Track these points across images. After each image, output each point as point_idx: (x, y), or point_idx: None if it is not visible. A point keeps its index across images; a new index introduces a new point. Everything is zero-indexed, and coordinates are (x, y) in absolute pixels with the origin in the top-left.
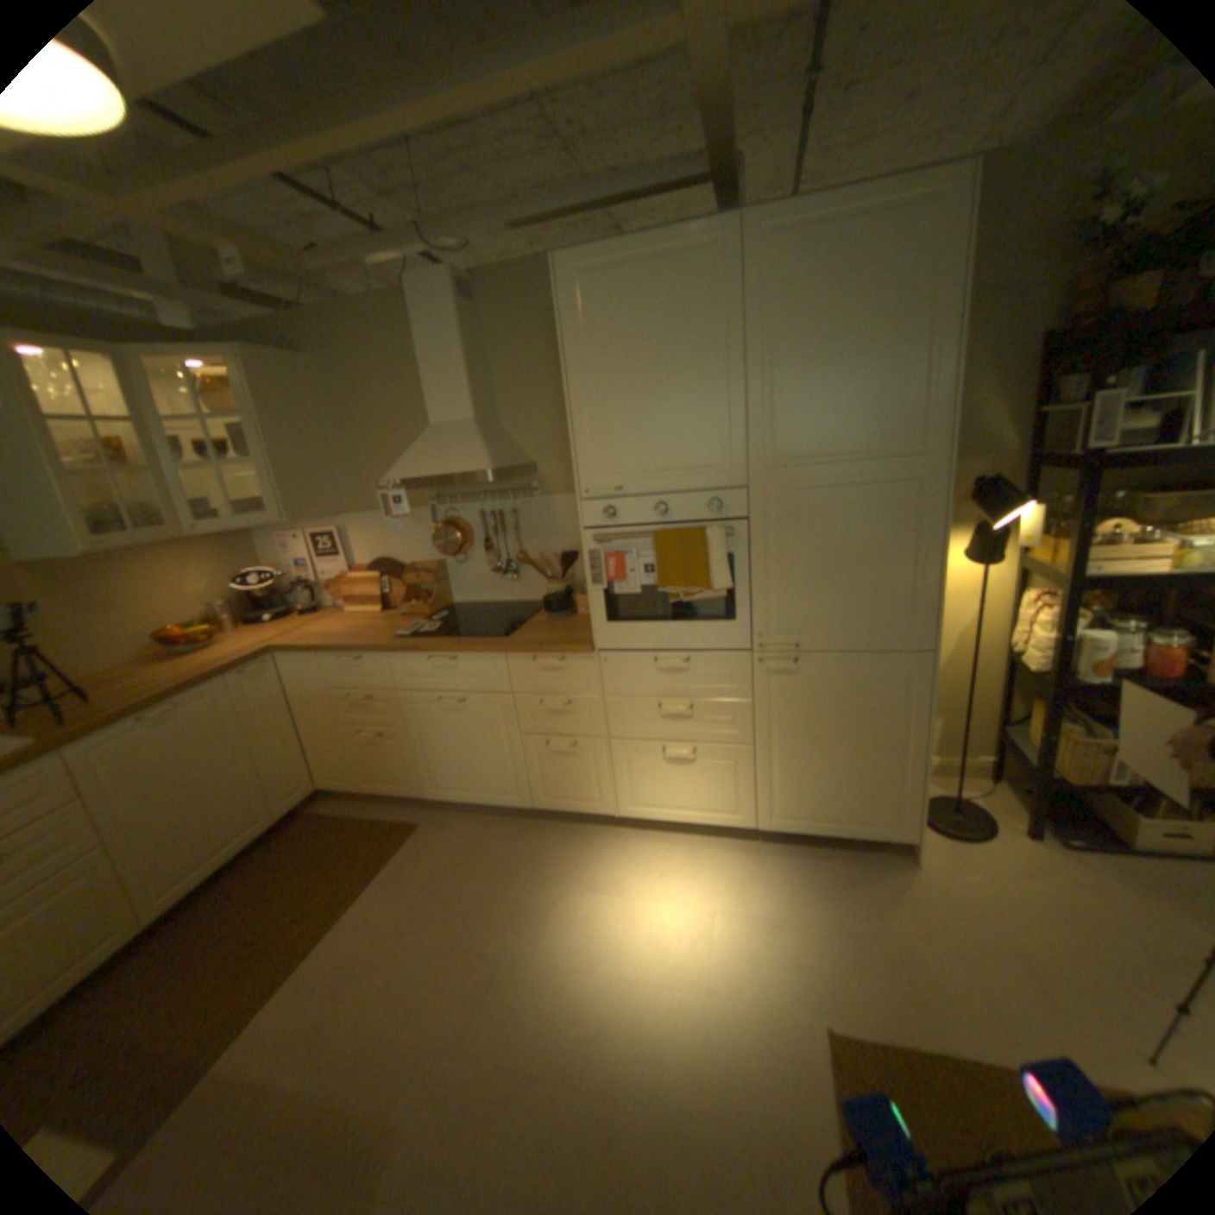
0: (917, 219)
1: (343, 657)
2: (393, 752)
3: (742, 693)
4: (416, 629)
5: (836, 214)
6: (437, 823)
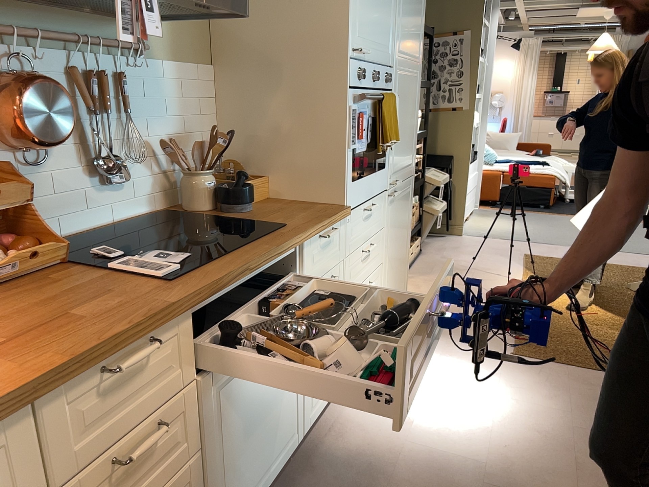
0: None
1: (122, 354)
2: None
3: (383, 223)
4: (155, 261)
5: None
6: None
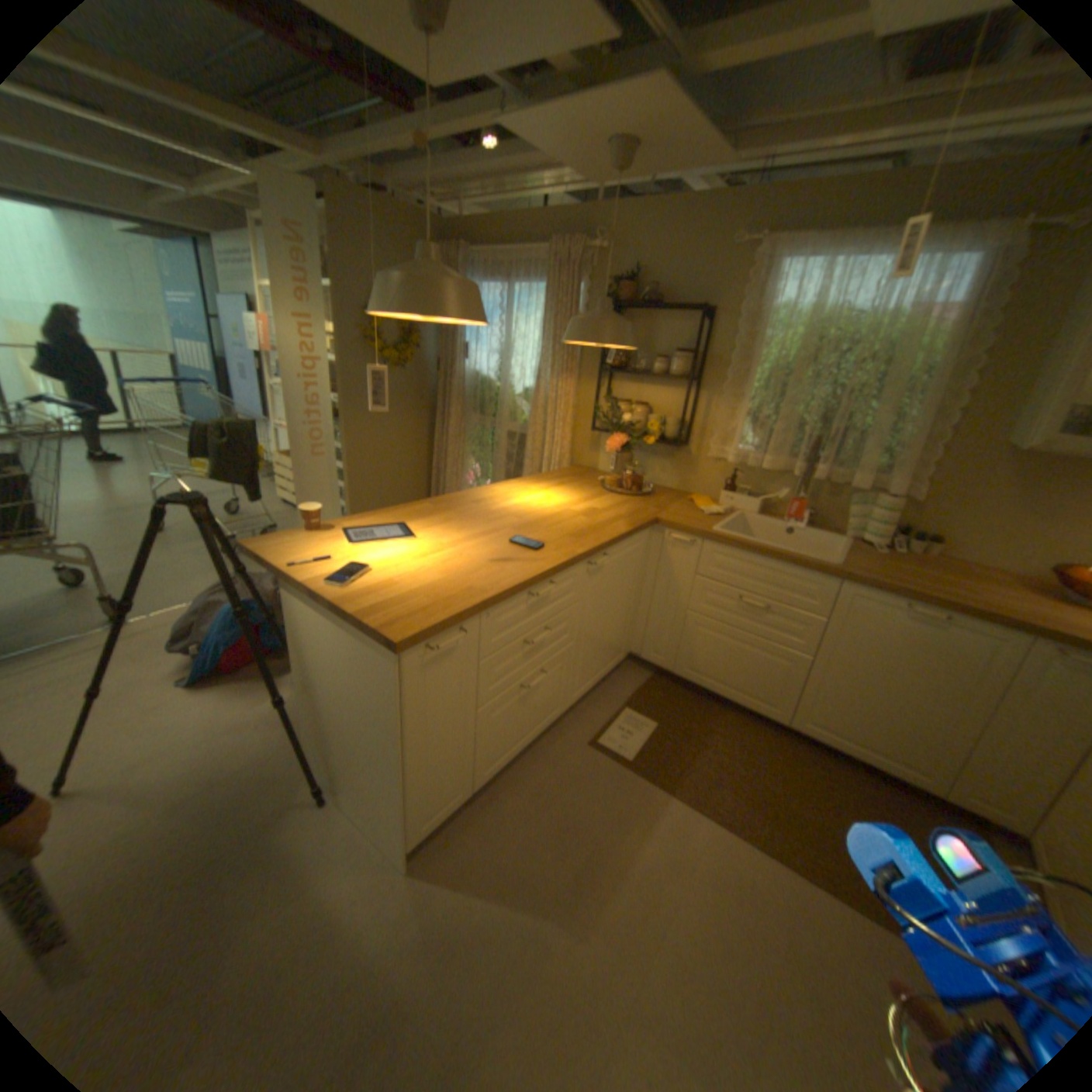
0: None
1: None
2: None
3: None
4: None
5: None
6: None
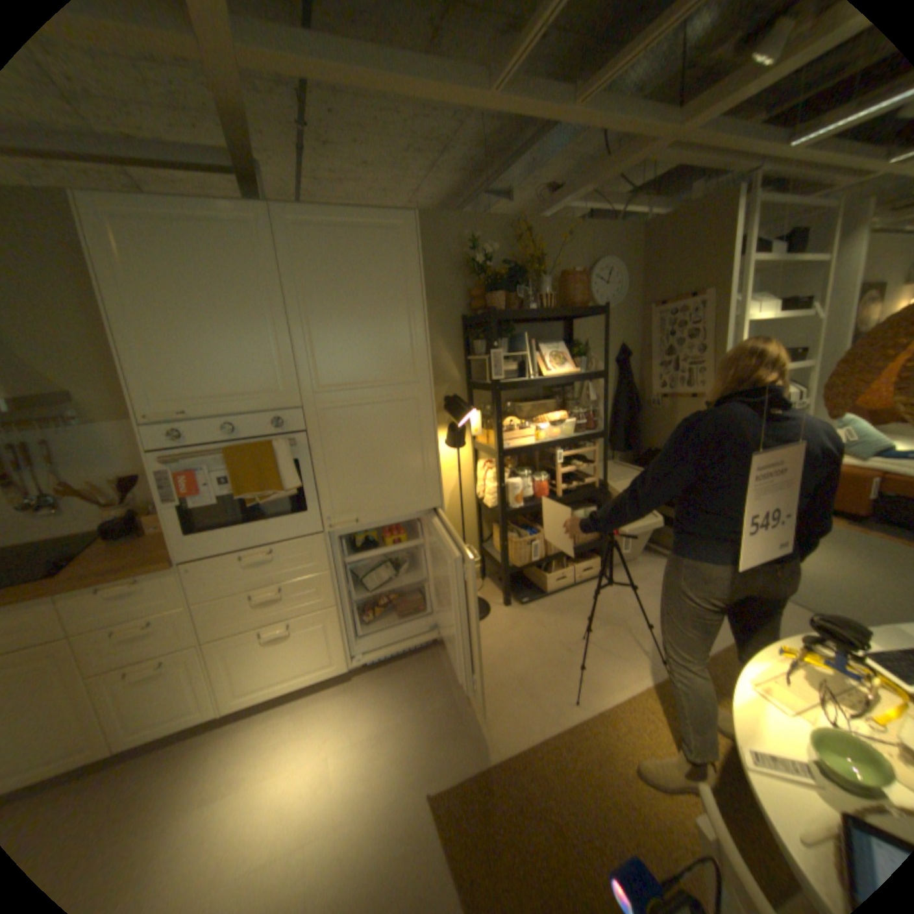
0: (390, 239)
1: None
2: None
3: (322, 567)
4: None
5: (340, 224)
6: None
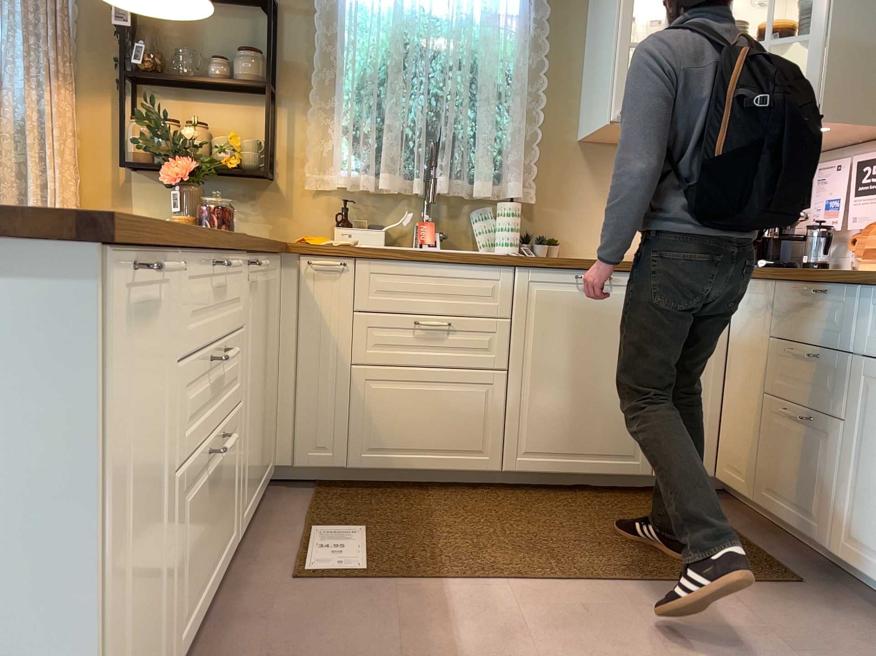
0: None
1: (809, 288)
2: (820, 455)
3: None
4: None
5: None
6: (837, 601)
